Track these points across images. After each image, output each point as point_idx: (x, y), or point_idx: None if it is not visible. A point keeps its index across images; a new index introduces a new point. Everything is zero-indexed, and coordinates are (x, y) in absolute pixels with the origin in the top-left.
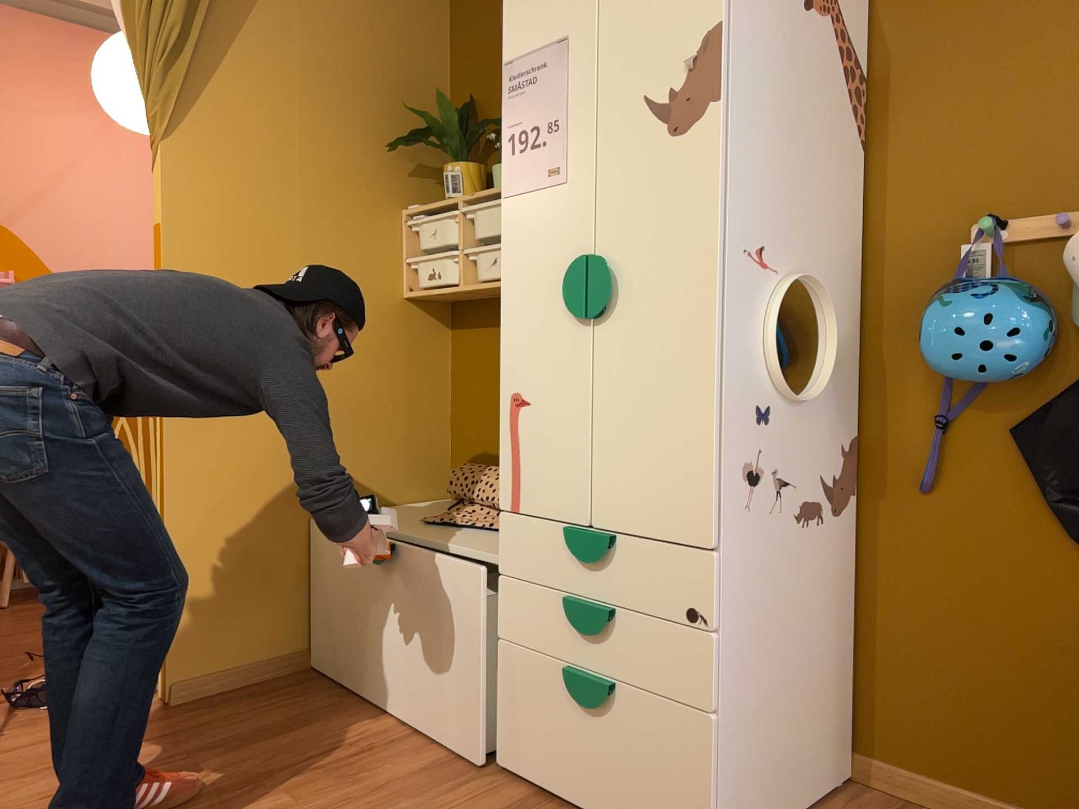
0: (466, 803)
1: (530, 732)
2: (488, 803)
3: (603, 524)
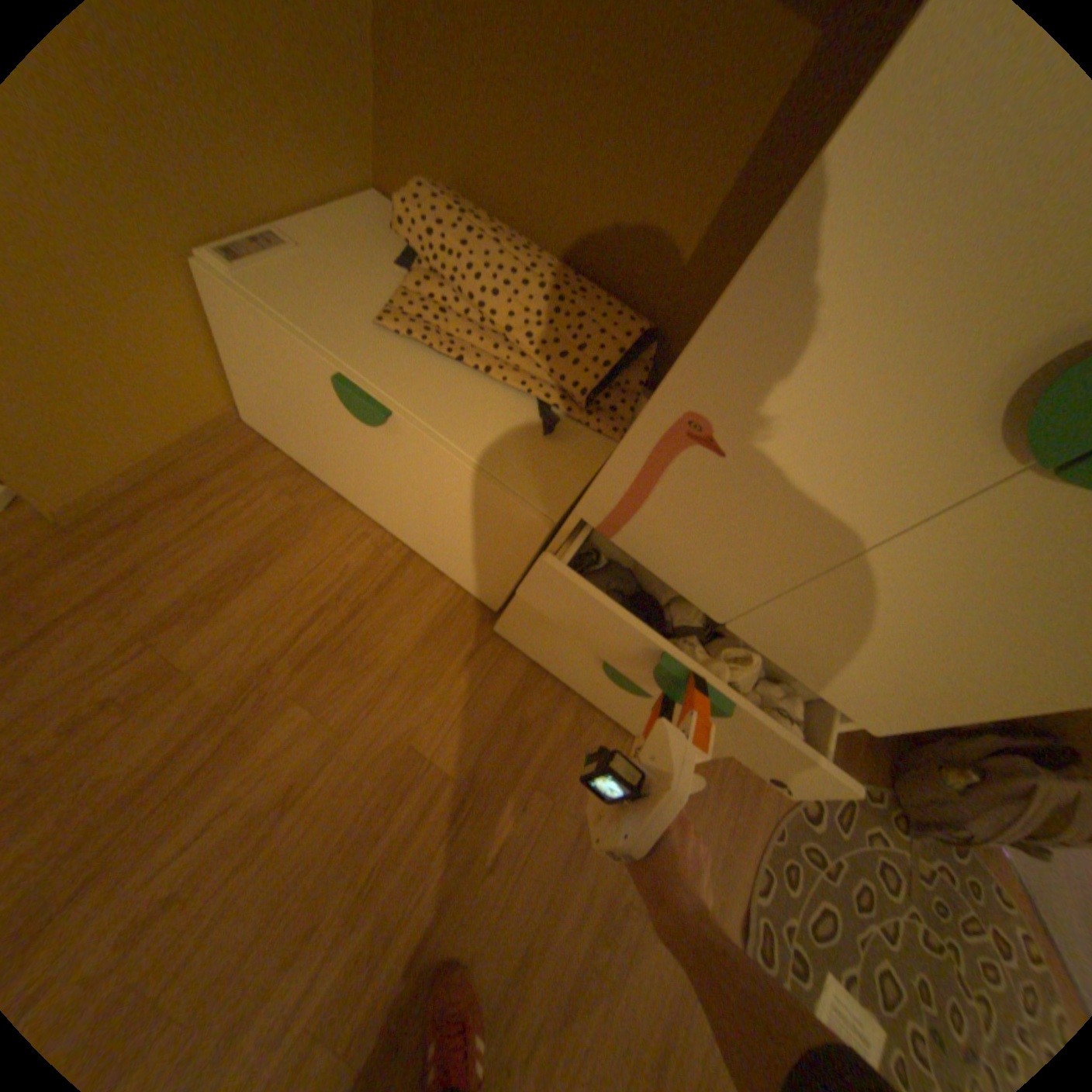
0: (478, 688)
1: (540, 643)
2: (497, 683)
3: (745, 635)
